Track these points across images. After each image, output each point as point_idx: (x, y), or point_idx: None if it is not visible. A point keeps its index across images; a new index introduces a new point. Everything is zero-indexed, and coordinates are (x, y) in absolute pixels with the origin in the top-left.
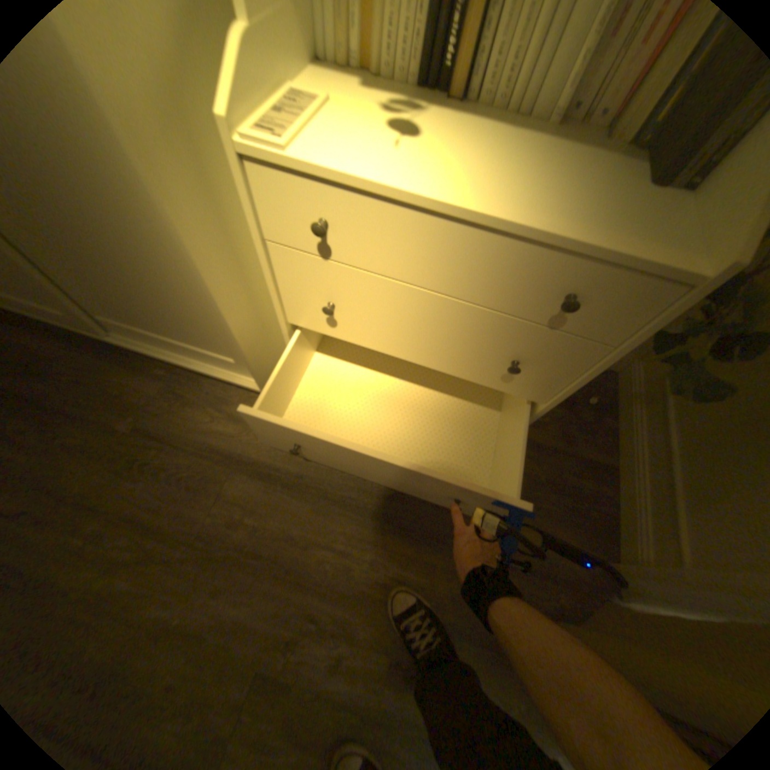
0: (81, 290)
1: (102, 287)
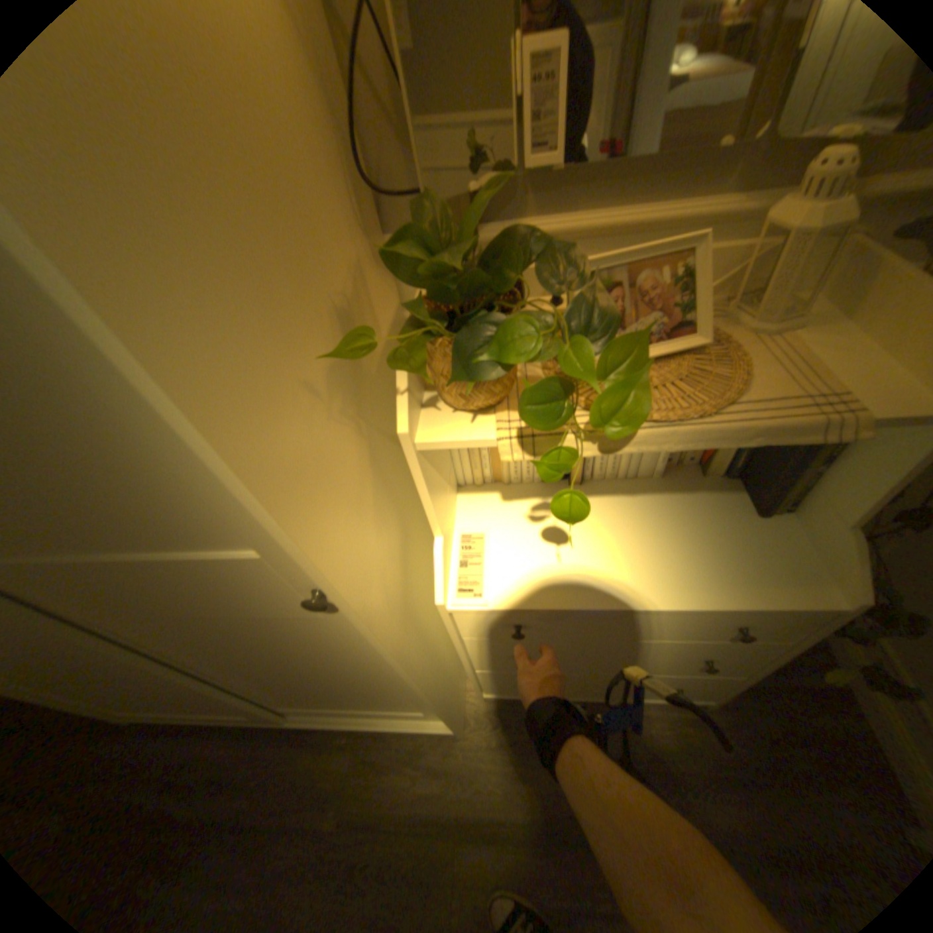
0: (270, 700)
1: (295, 697)
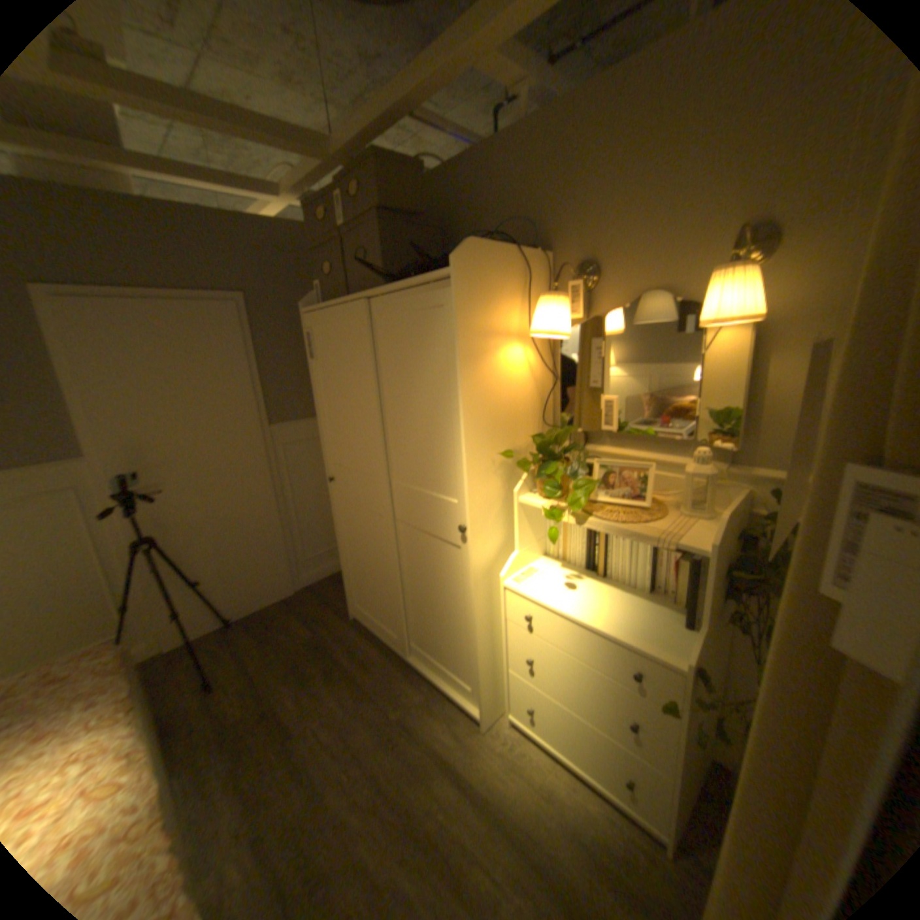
0: (413, 628)
1: (425, 629)
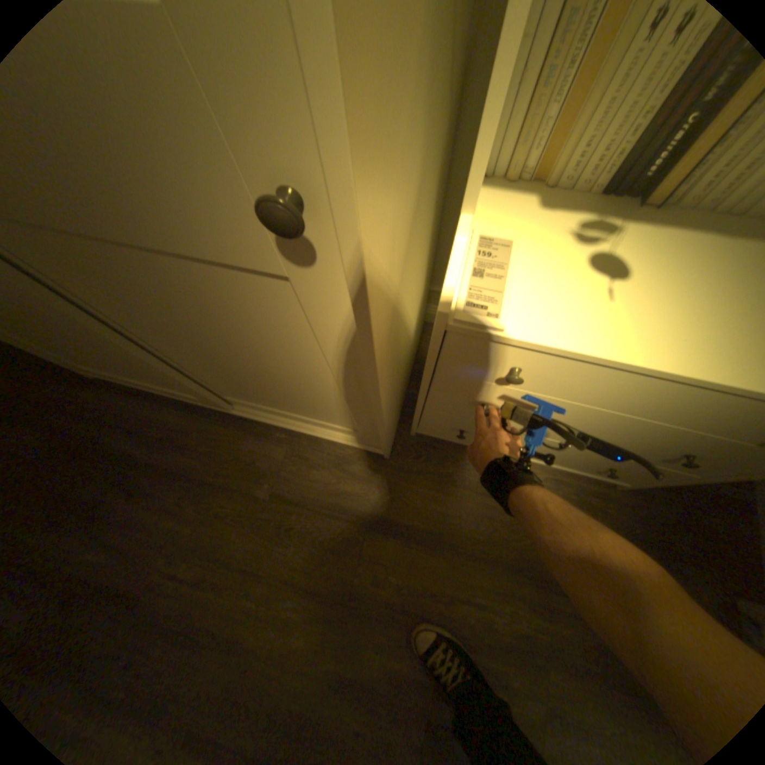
0: (217, 386)
1: (242, 388)
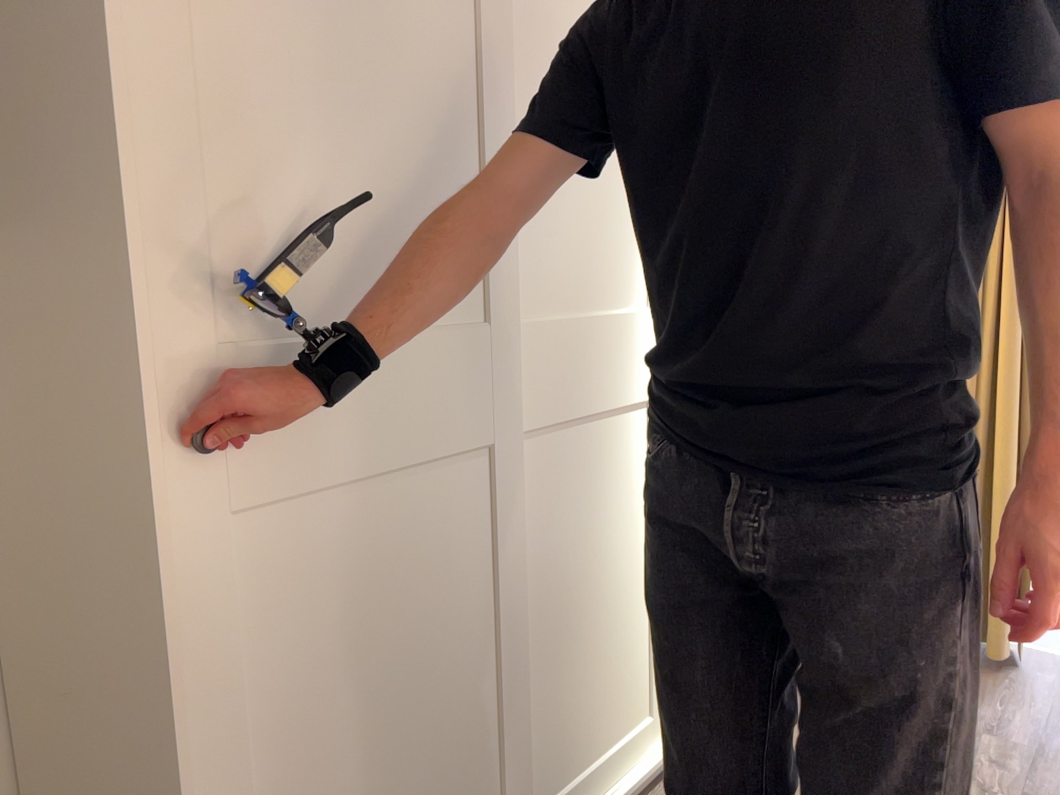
0: (539, 745)
1: (570, 699)
